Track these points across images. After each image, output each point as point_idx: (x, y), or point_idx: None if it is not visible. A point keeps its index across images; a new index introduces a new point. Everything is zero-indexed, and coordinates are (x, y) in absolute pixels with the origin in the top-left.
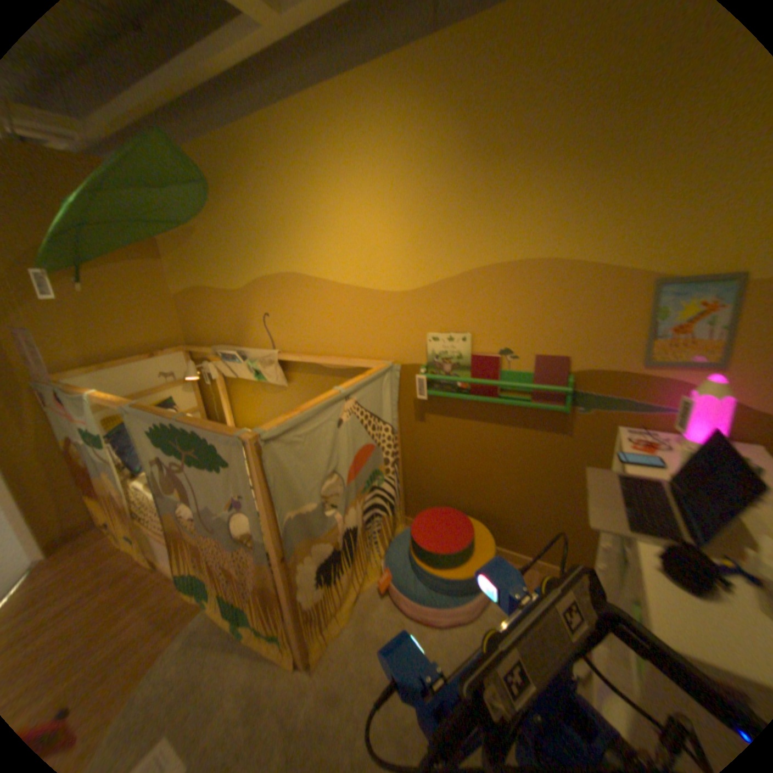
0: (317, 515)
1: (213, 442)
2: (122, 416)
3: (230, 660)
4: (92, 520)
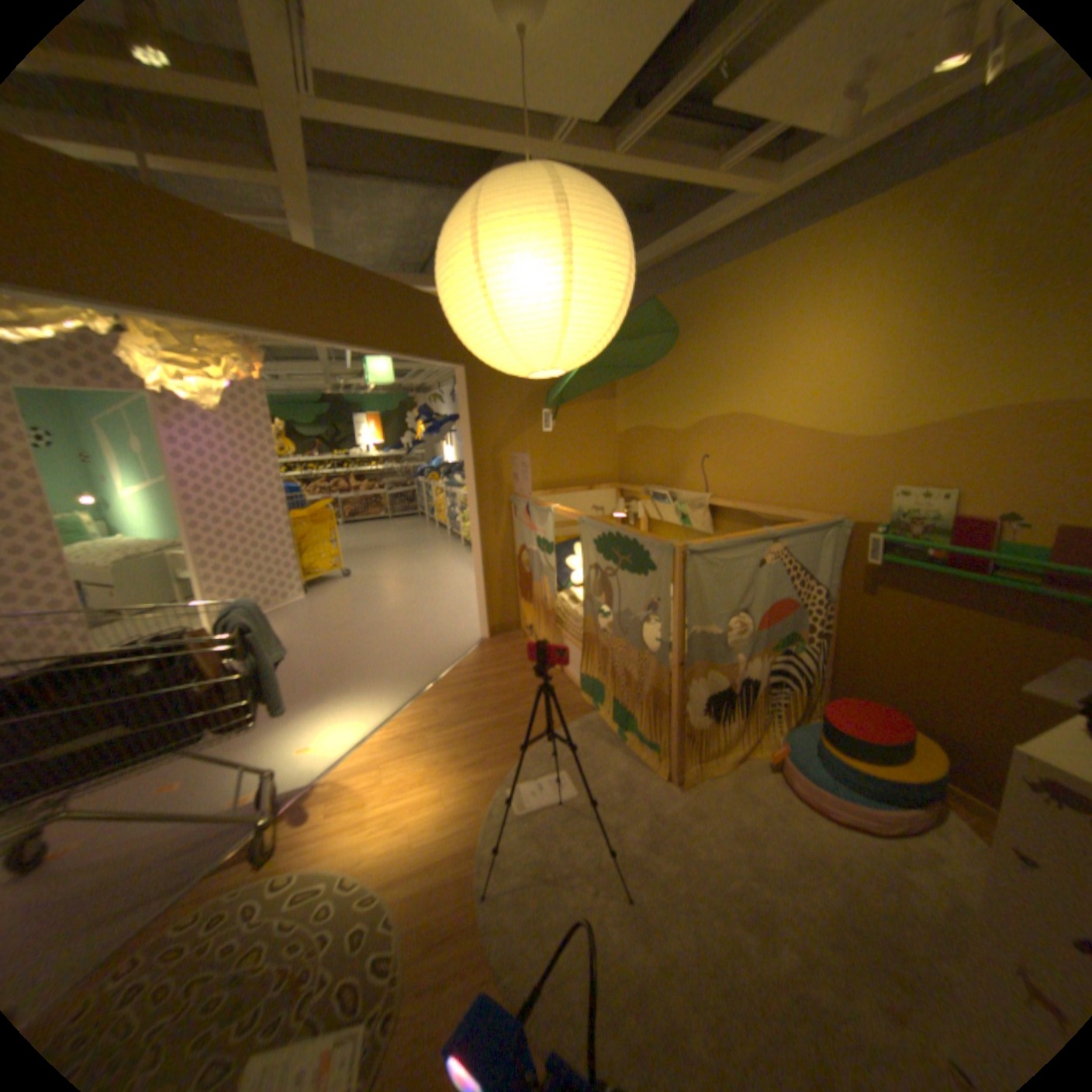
0: (721, 641)
1: (650, 547)
2: (580, 524)
3: (616, 752)
4: (522, 621)
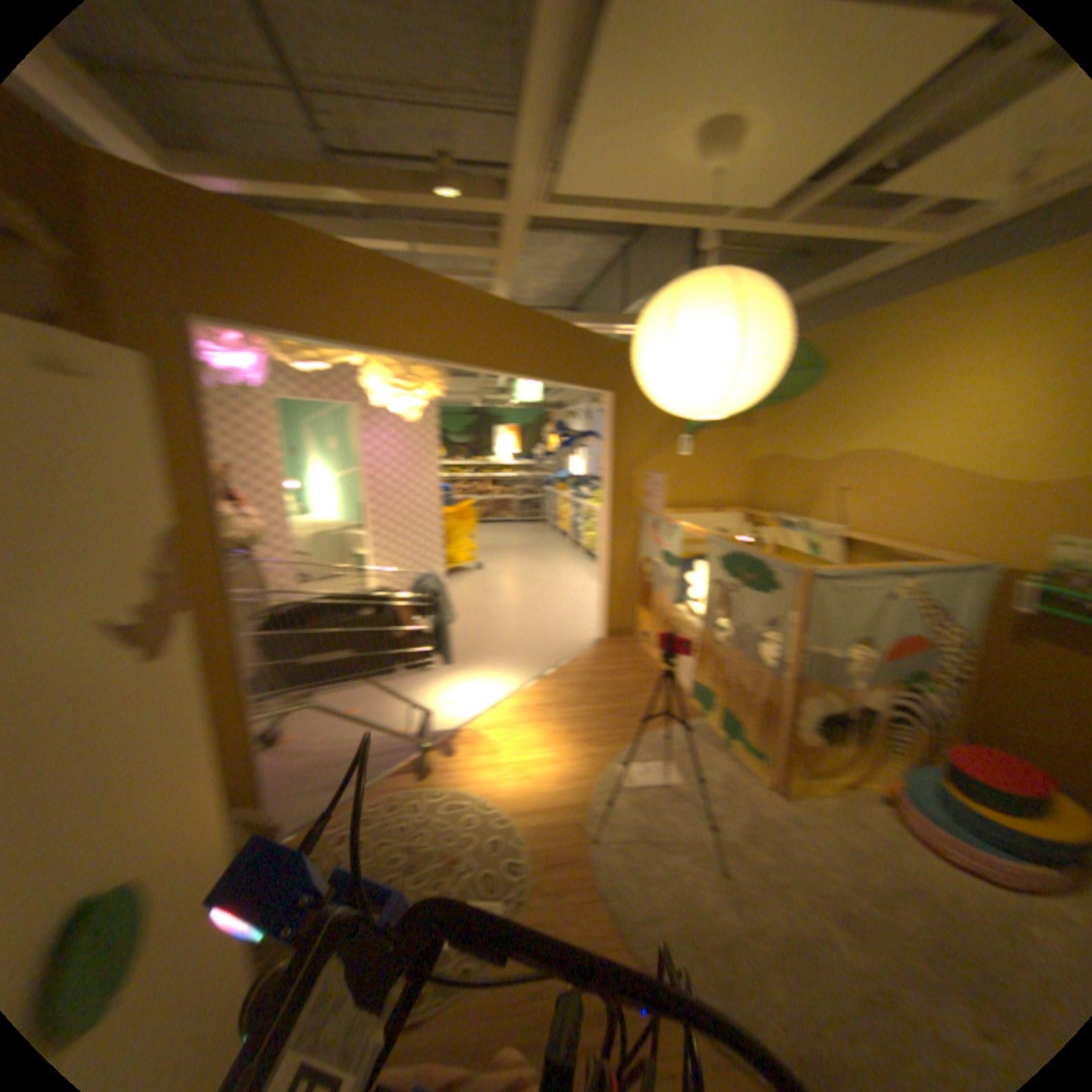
0: (842, 665)
1: (778, 568)
2: (709, 542)
3: (723, 757)
4: (639, 628)
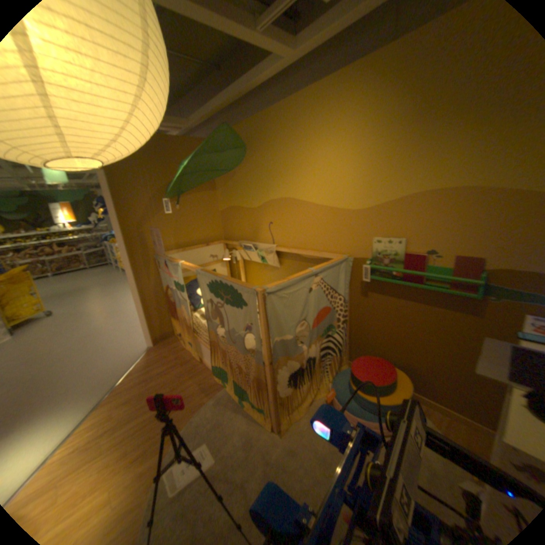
0: (292, 343)
1: (241, 292)
2: (196, 275)
3: (237, 418)
4: (173, 332)
